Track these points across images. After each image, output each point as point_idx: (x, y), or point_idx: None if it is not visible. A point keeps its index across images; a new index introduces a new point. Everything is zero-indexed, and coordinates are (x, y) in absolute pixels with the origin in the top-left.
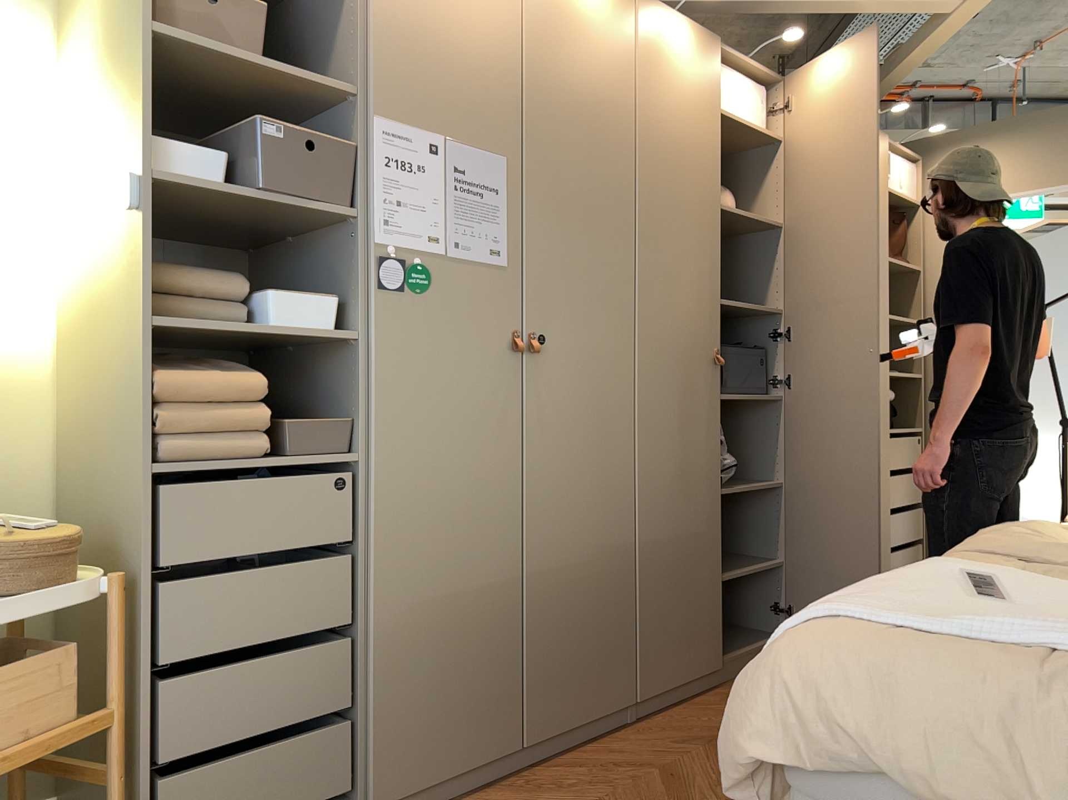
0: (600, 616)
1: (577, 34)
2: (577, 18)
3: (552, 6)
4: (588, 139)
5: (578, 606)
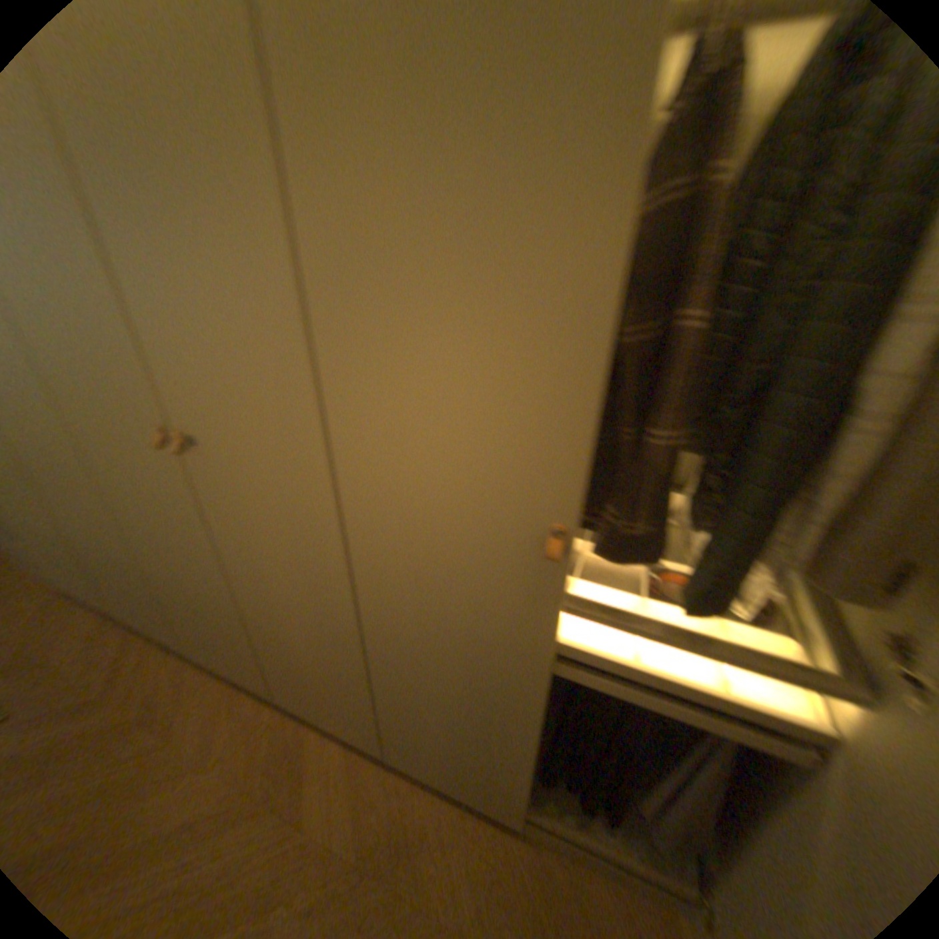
0: (126, 595)
1: None
2: None
3: None
4: None
5: (105, 578)
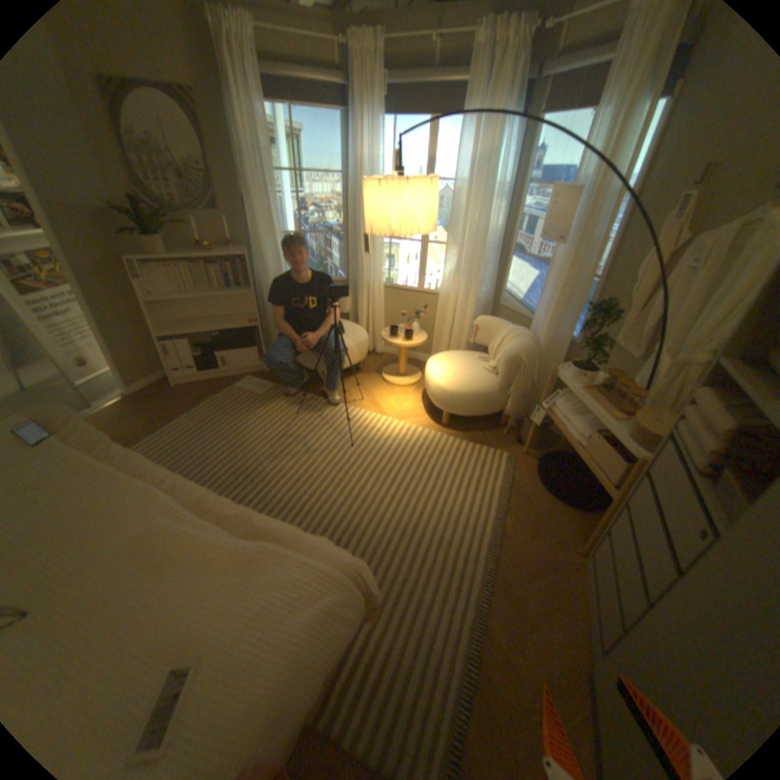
0: None
1: None
2: None
3: None
4: None
5: None
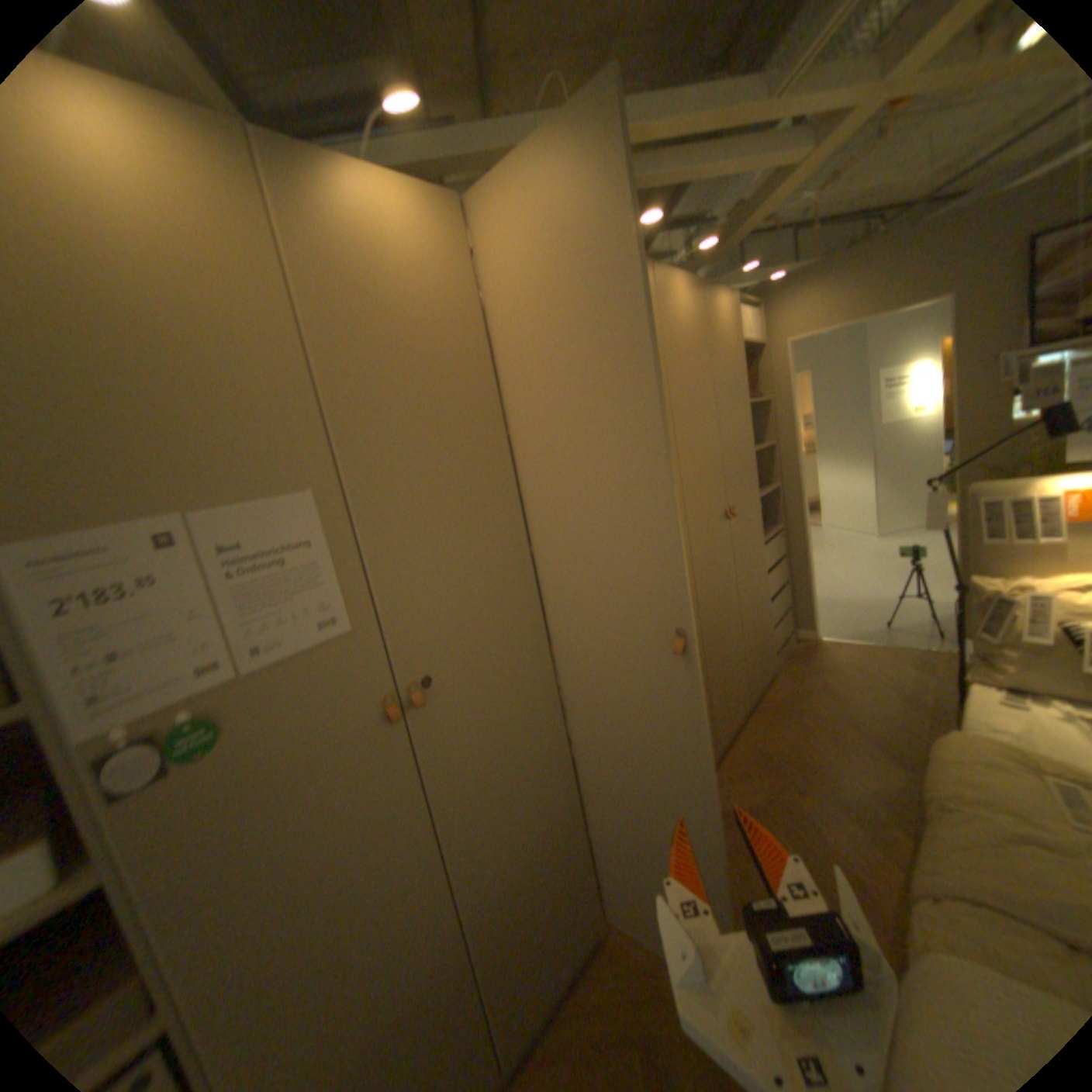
0: (555, 890)
1: (386, 282)
2: (381, 258)
3: (338, 250)
4: (435, 415)
5: (530, 902)
